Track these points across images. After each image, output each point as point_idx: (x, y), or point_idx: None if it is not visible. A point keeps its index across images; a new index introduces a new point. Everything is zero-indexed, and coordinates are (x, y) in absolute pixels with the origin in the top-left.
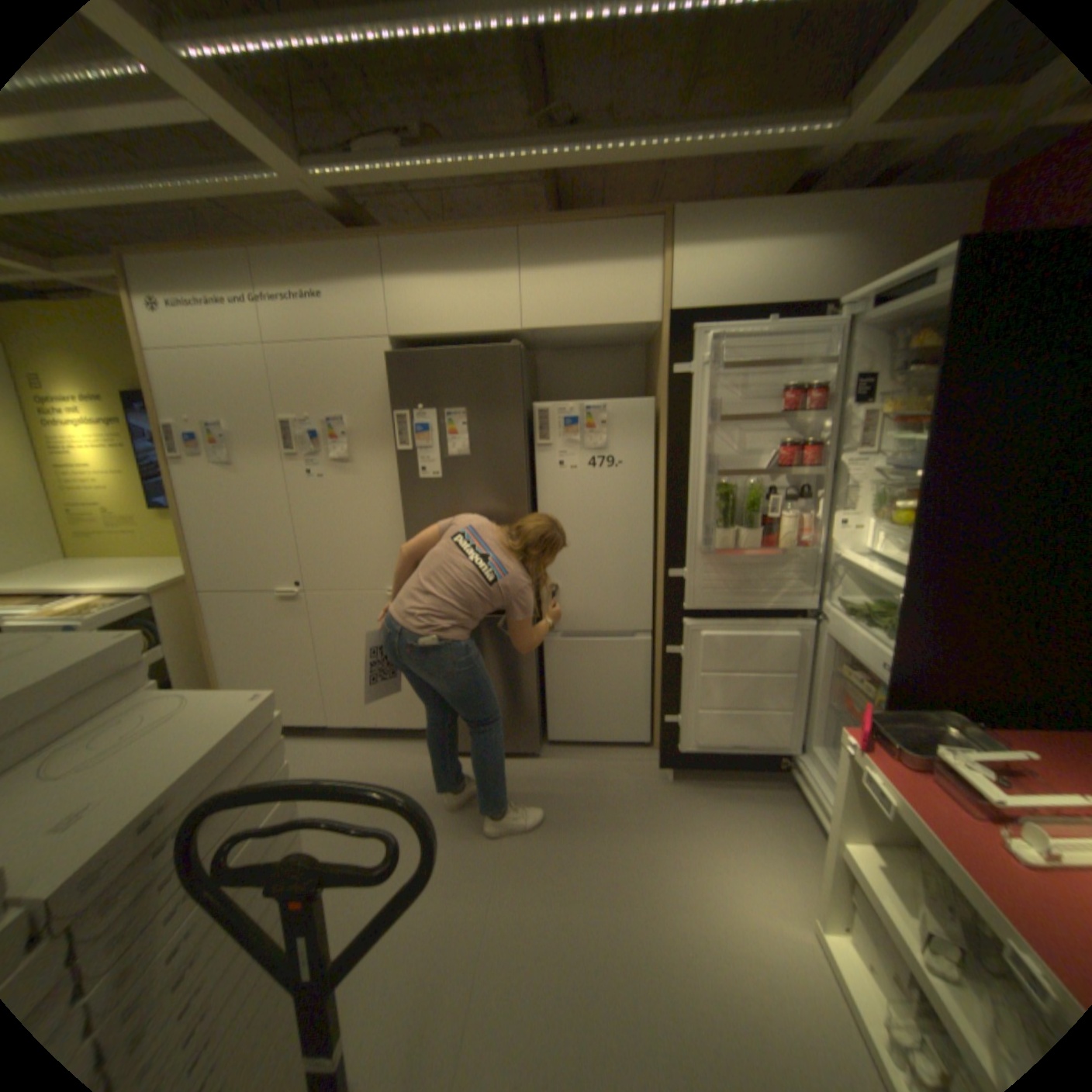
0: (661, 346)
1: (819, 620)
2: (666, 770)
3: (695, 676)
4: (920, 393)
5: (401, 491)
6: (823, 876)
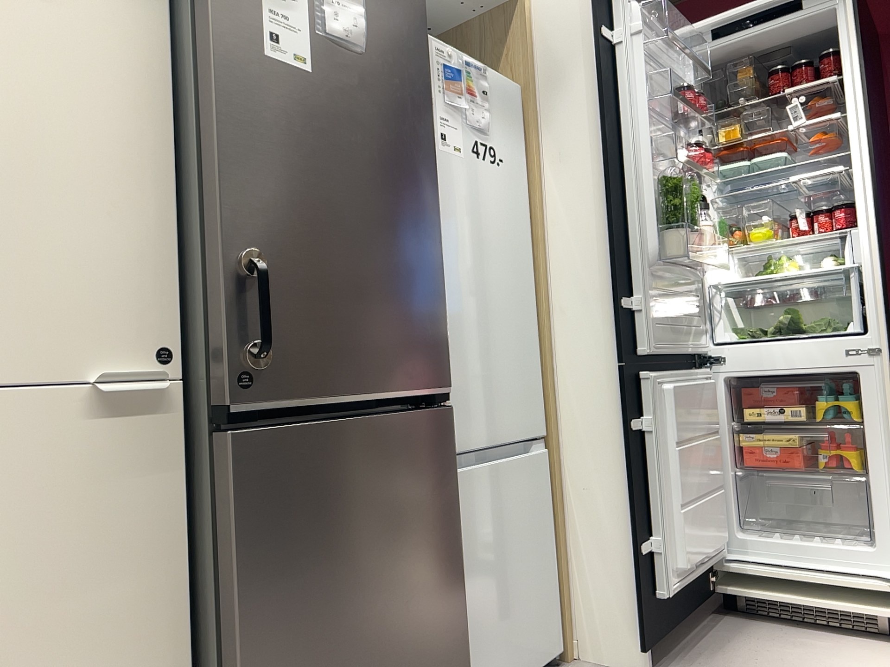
0: (514, 25)
1: (708, 366)
2: (639, 657)
3: (666, 457)
4: (761, 115)
5: (158, 88)
6: (865, 648)
